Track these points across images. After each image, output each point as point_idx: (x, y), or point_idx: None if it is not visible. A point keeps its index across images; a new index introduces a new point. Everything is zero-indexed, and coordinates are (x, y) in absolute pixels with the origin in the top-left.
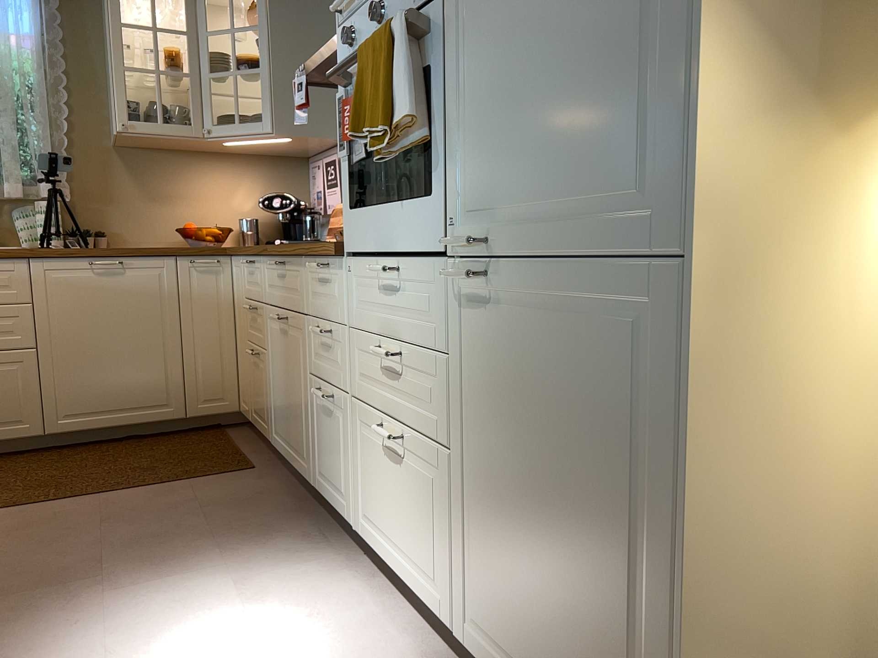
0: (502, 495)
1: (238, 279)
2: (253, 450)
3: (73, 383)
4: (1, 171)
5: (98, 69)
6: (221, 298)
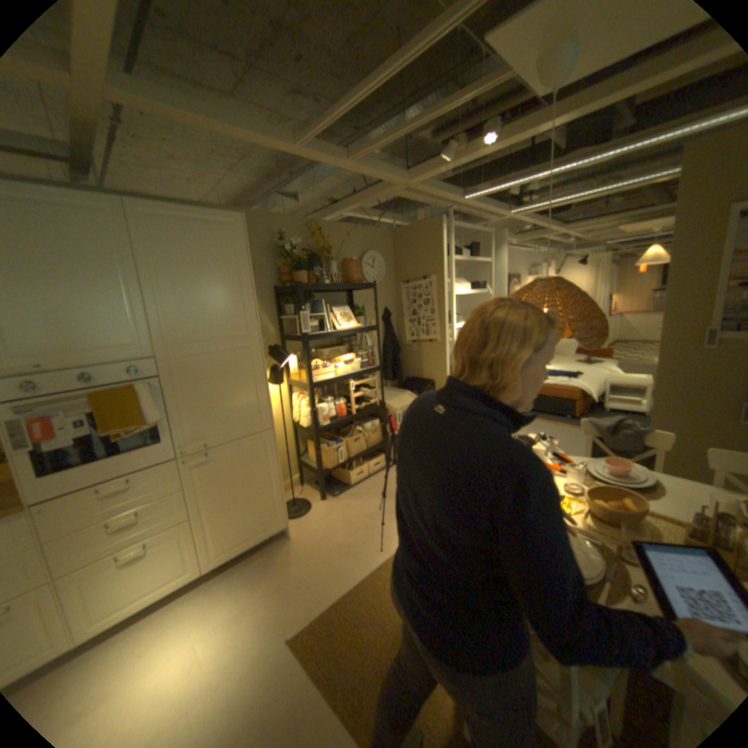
0: (218, 510)
1: None
2: None
3: None
4: None
5: None
6: None
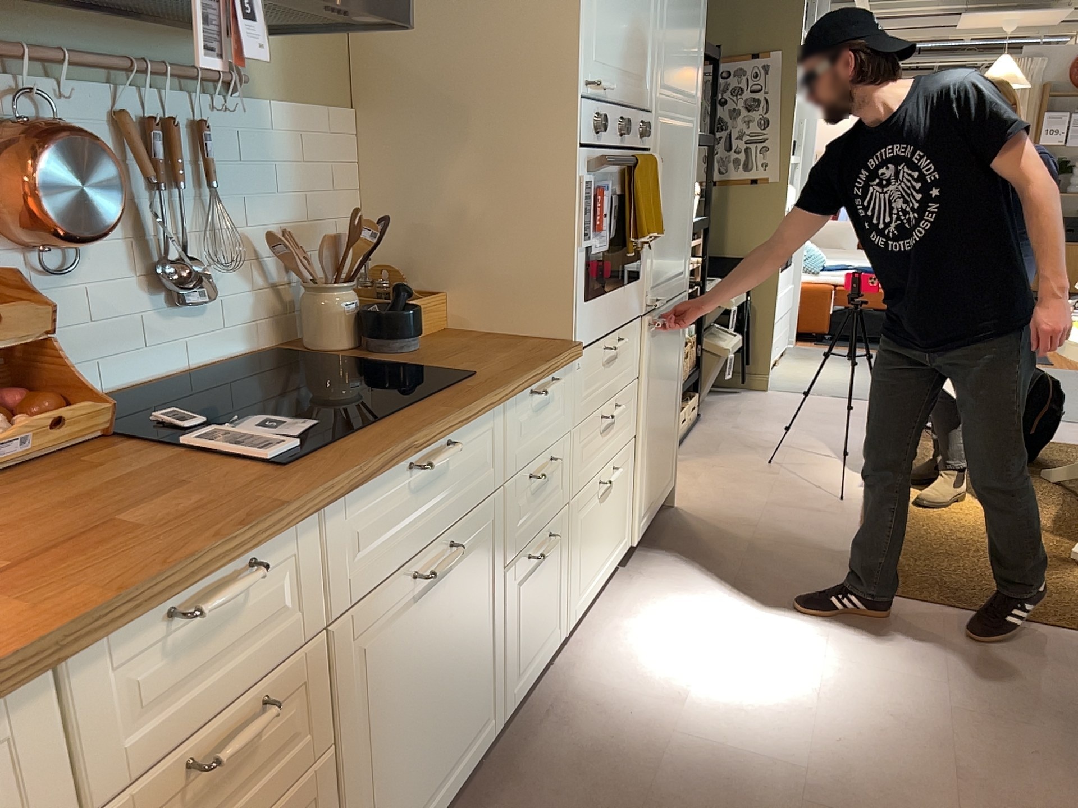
0: (652, 426)
1: None
2: None
3: None
4: None
5: None
6: None
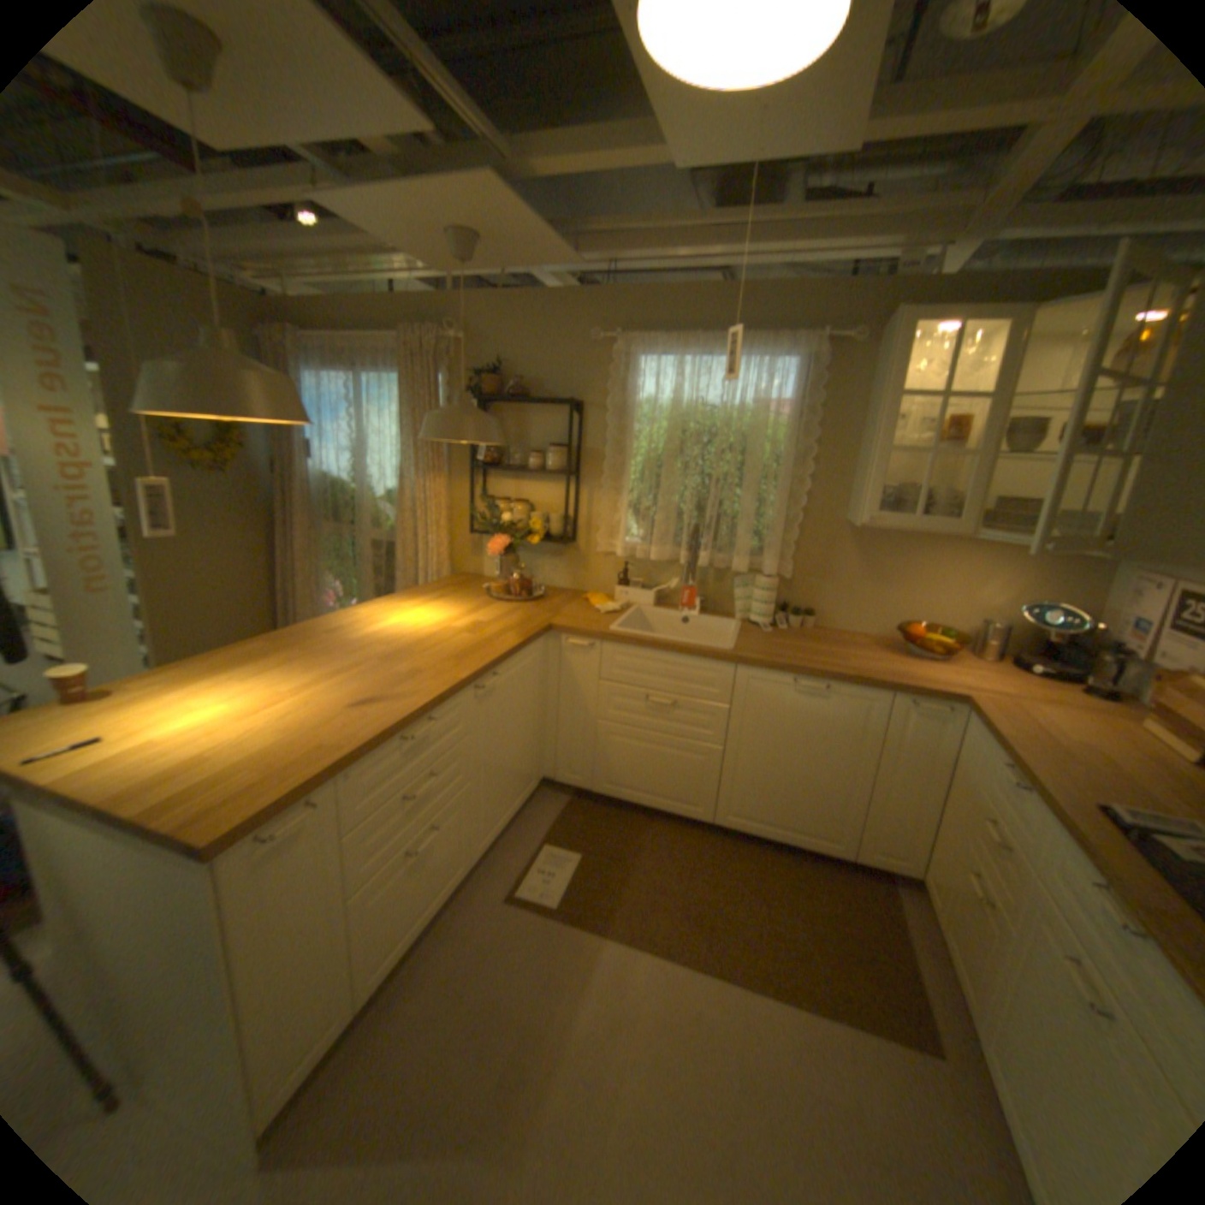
0: None
1: (978, 754)
2: (939, 985)
3: (749, 790)
4: (732, 540)
5: (853, 432)
6: (941, 754)
